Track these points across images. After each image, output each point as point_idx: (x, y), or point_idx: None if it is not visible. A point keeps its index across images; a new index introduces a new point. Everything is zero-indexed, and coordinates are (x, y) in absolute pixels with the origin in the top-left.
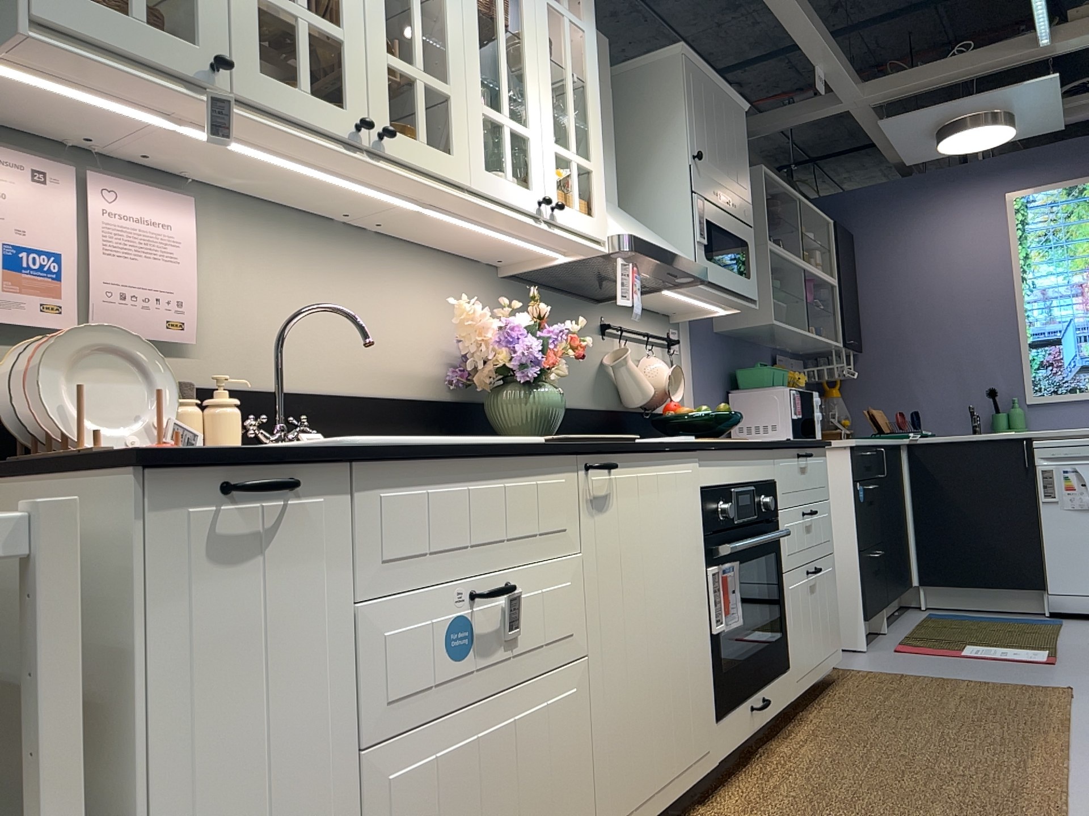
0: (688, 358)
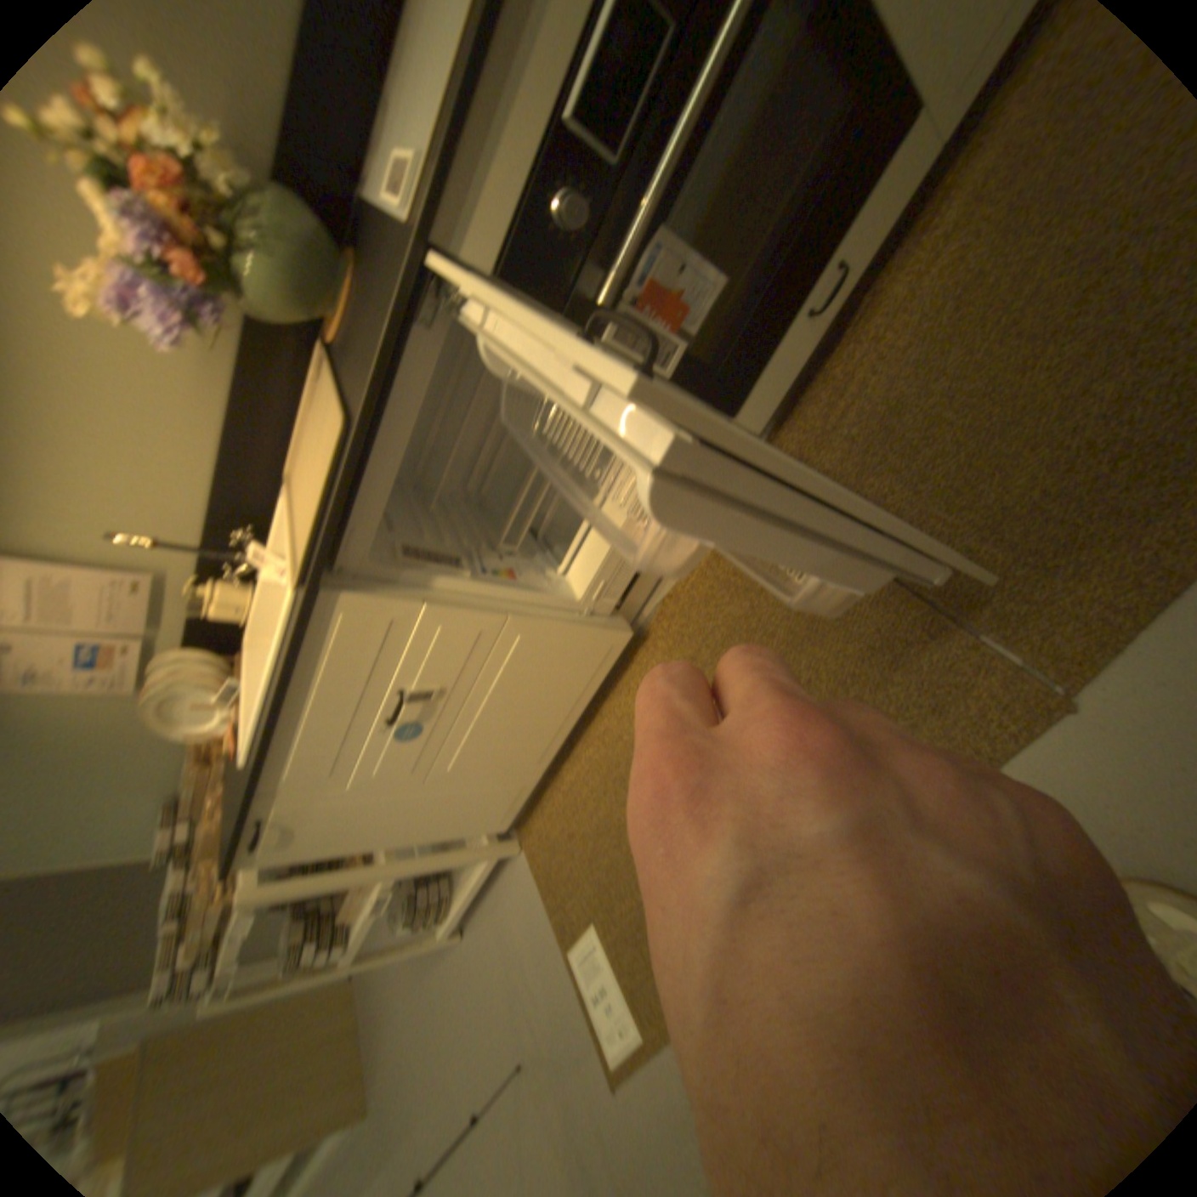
0: None
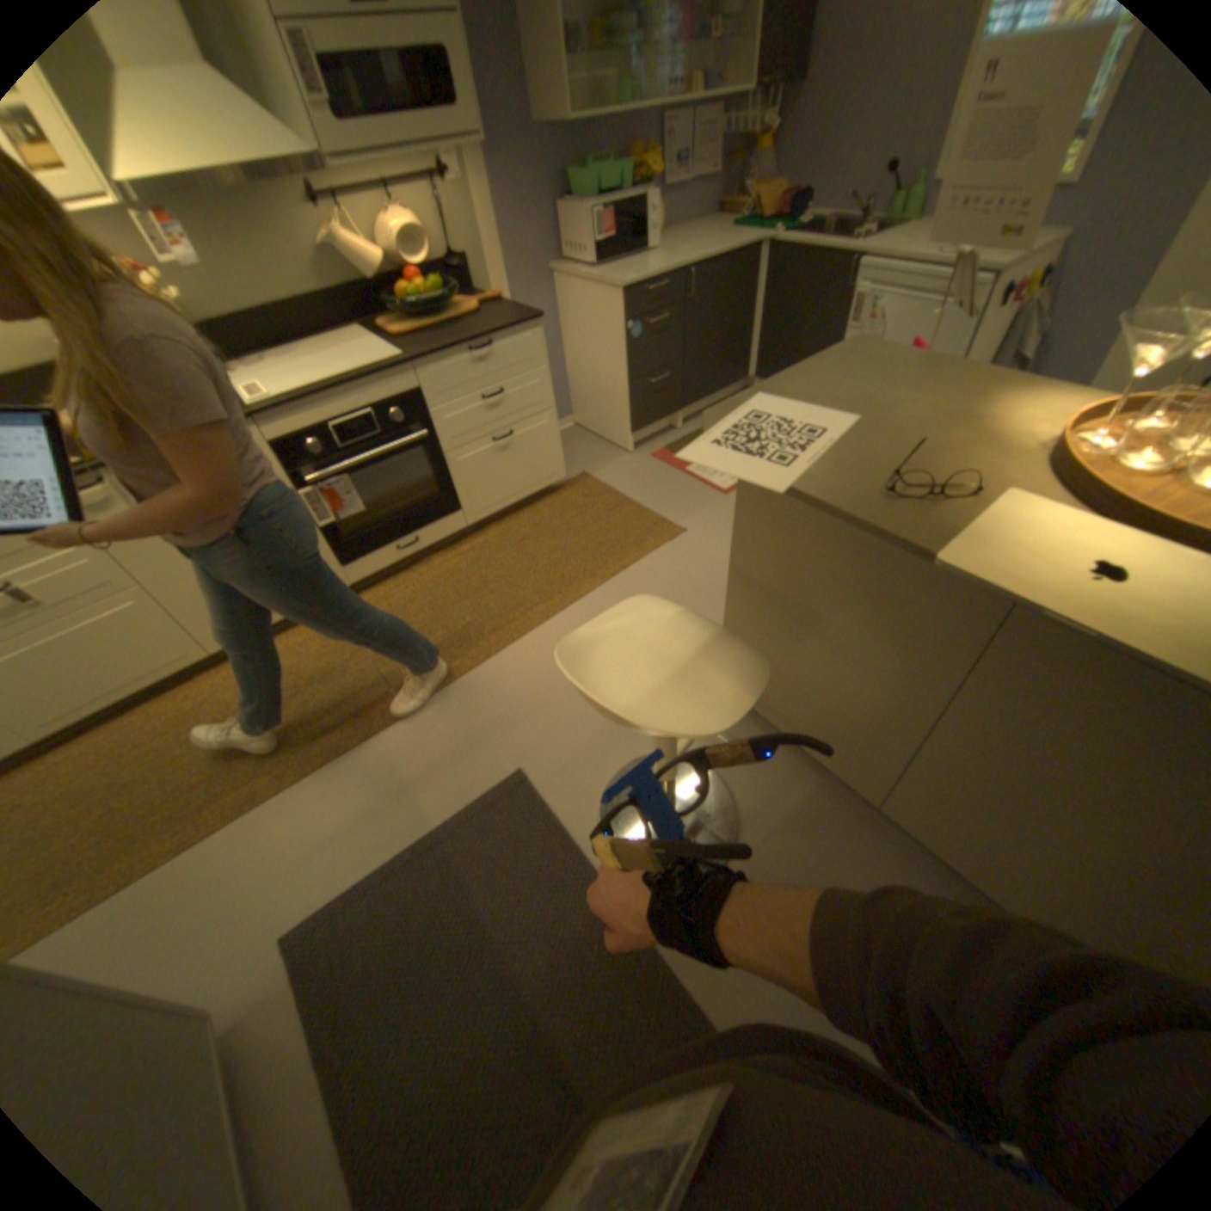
0: (473, 180)
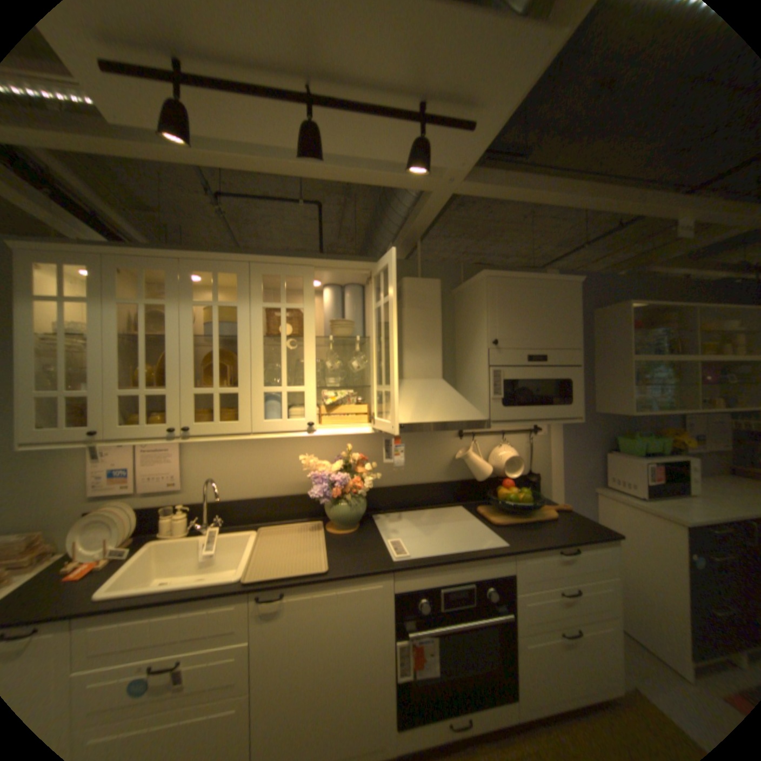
0: (554, 436)
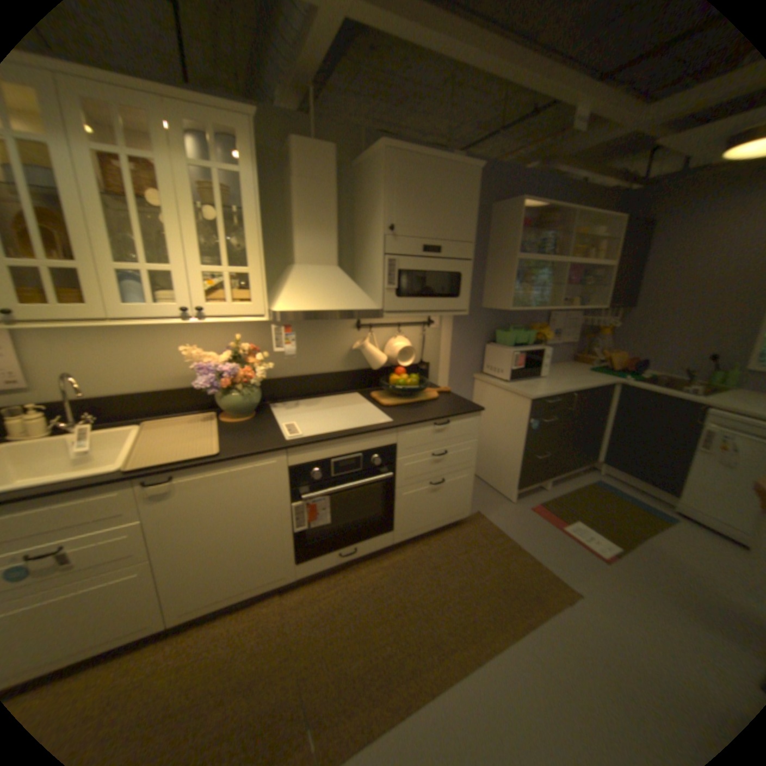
0: (446, 329)
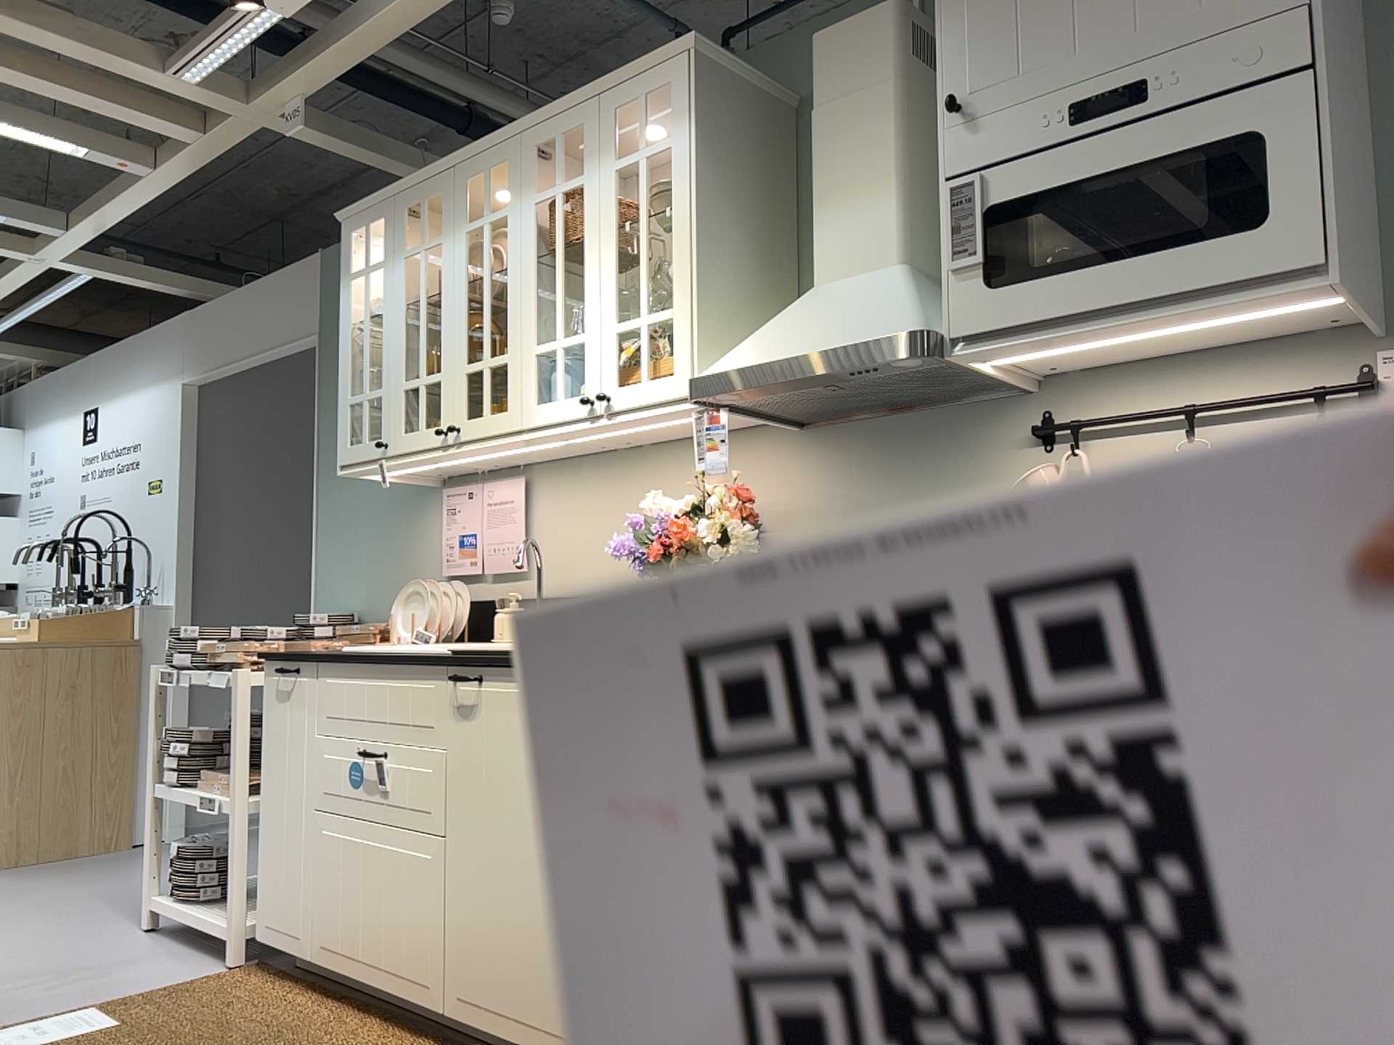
0: None
